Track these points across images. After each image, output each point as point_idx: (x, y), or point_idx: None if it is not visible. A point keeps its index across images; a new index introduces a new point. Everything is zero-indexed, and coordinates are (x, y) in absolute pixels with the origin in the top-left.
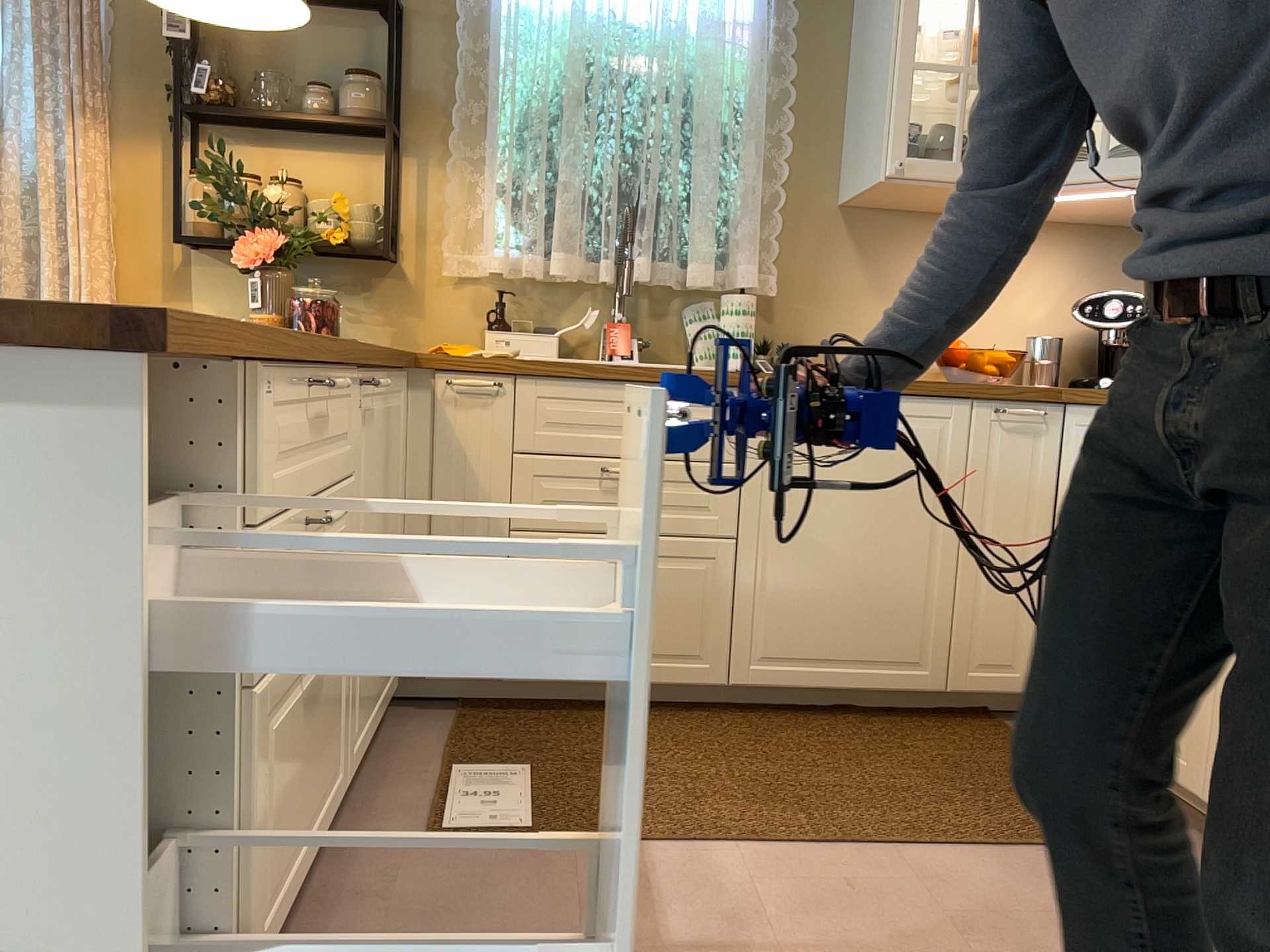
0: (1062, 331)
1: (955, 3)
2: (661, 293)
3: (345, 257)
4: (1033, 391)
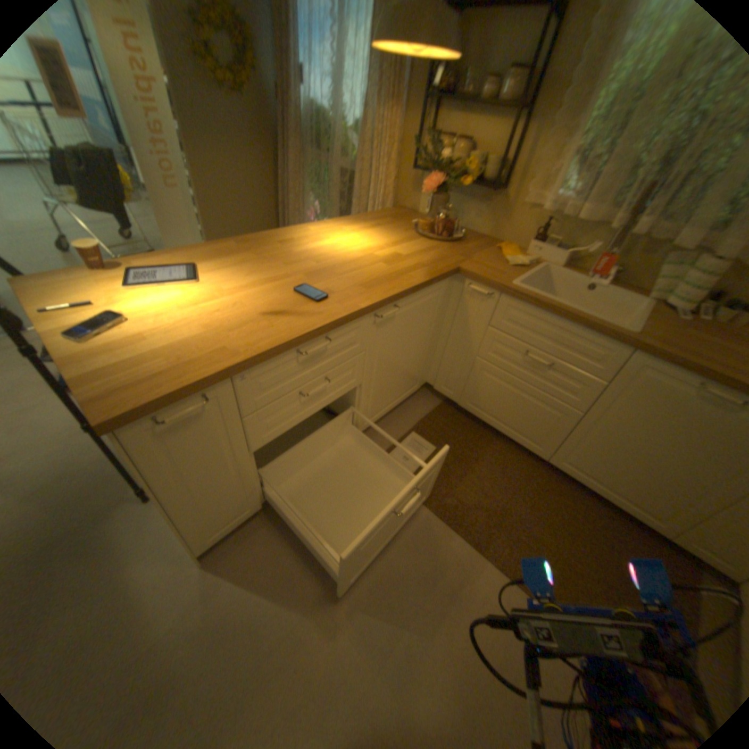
0: None
1: None
2: (659, 239)
3: (483, 181)
4: None
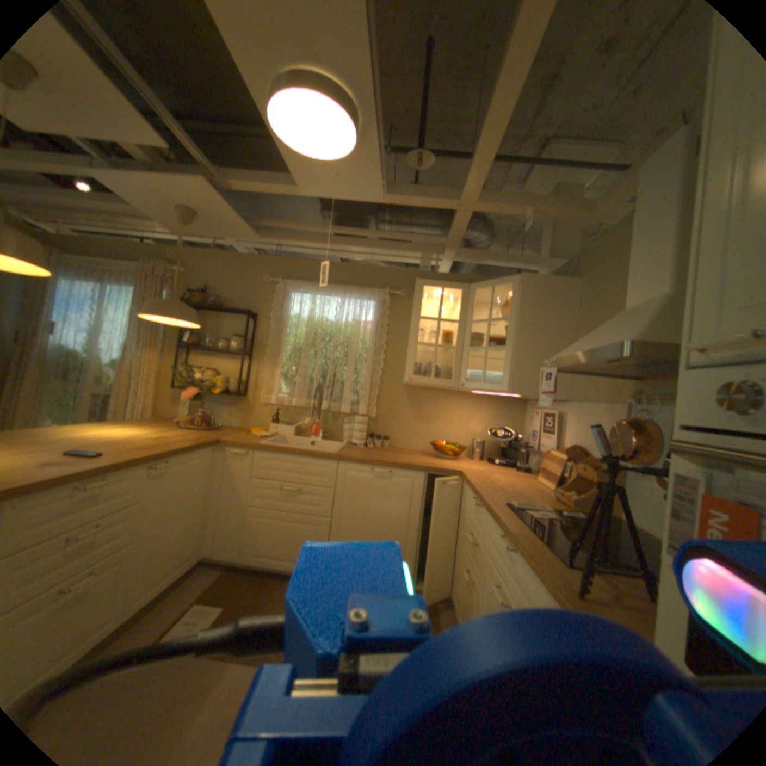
0: (488, 437)
1: (447, 317)
2: (335, 413)
3: (228, 394)
4: (448, 471)
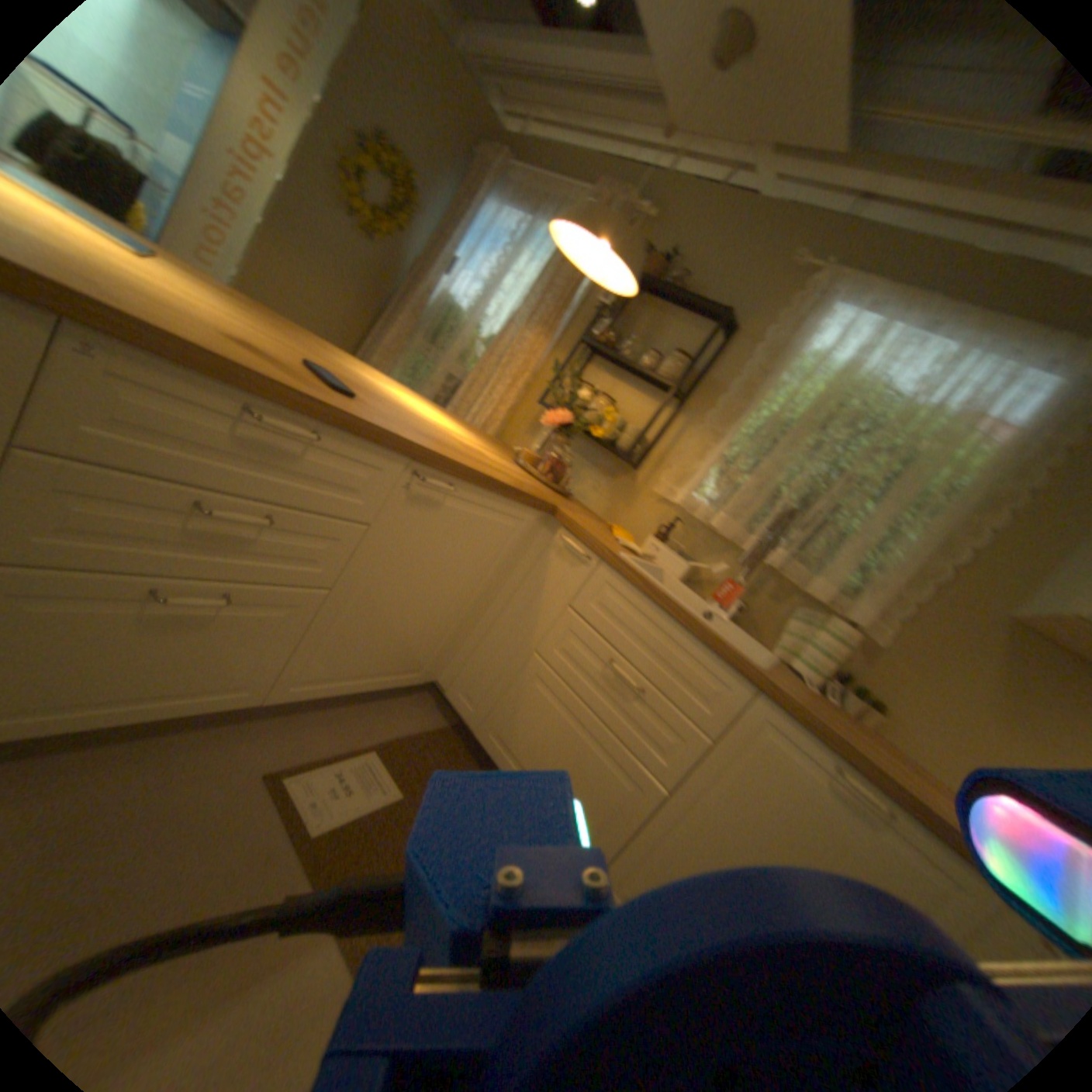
0: None
1: None
2: (787, 589)
3: (611, 454)
4: None
